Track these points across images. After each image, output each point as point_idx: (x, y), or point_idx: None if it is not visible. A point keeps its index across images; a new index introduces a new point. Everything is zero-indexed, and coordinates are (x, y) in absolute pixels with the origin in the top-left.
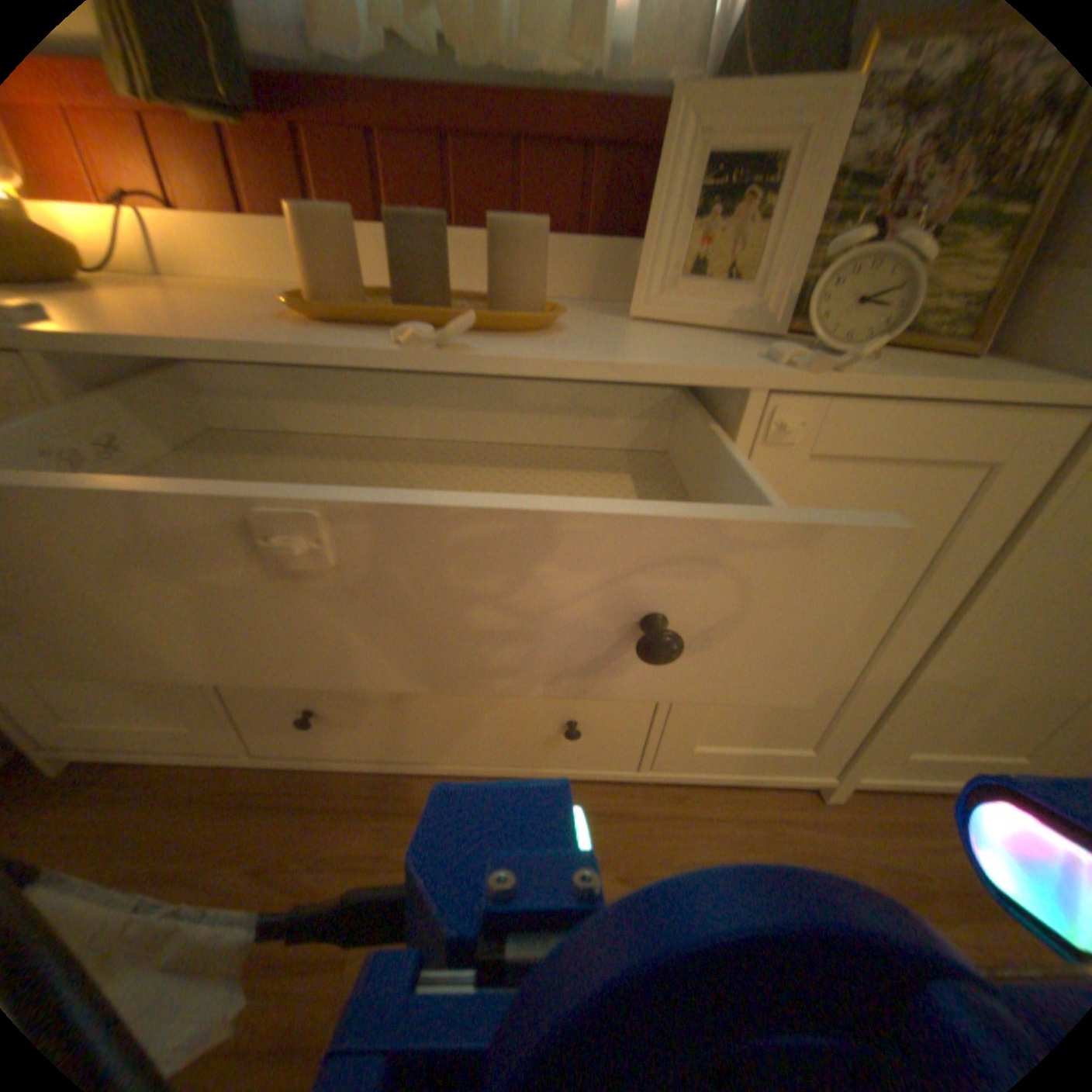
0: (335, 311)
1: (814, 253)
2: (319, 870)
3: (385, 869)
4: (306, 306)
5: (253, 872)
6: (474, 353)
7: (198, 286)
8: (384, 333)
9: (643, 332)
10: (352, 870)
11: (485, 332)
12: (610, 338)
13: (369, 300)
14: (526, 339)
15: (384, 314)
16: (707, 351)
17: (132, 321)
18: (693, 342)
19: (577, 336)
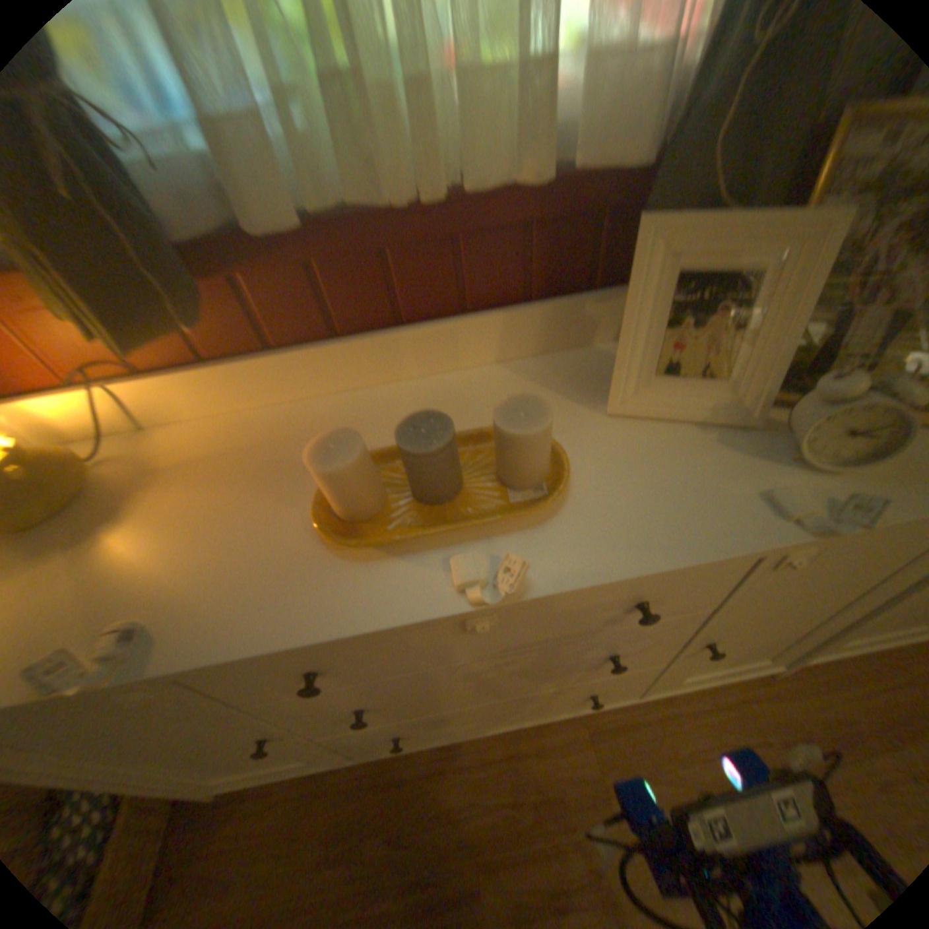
0: (377, 544)
1: (793, 360)
2: (432, 827)
3: (477, 814)
4: (350, 545)
5: (387, 840)
6: (527, 584)
7: (185, 446)
8: (425, 550)
9: (628, 439)
10: (455, 820)
11: (509, 517)
12: (610, 474)
13: (387, 495)
14: (550, 522)
15: (421, 536)
16: (707, 485)
17: (206, 607)
18: (683, 457)
19: (582, 483)
